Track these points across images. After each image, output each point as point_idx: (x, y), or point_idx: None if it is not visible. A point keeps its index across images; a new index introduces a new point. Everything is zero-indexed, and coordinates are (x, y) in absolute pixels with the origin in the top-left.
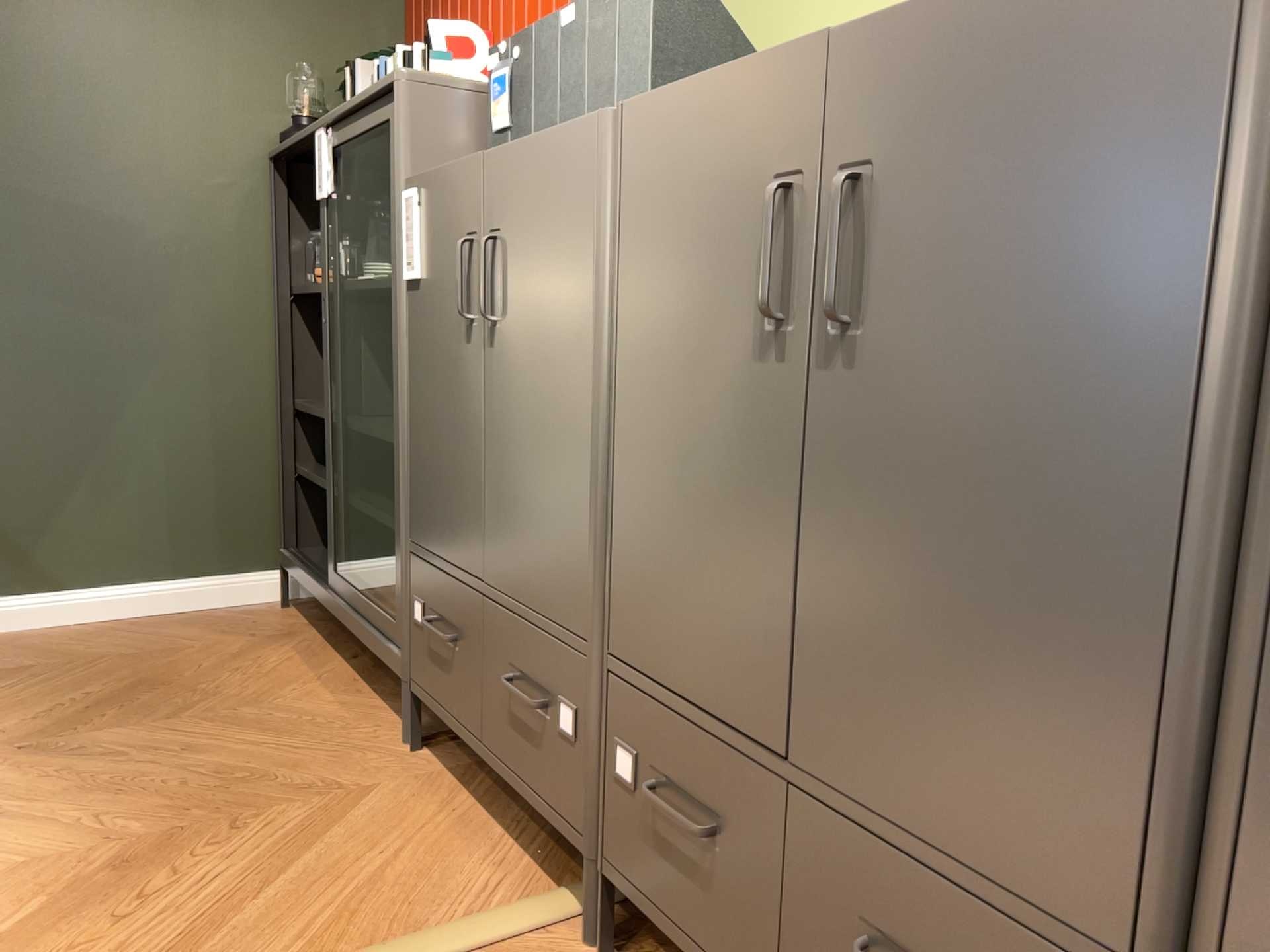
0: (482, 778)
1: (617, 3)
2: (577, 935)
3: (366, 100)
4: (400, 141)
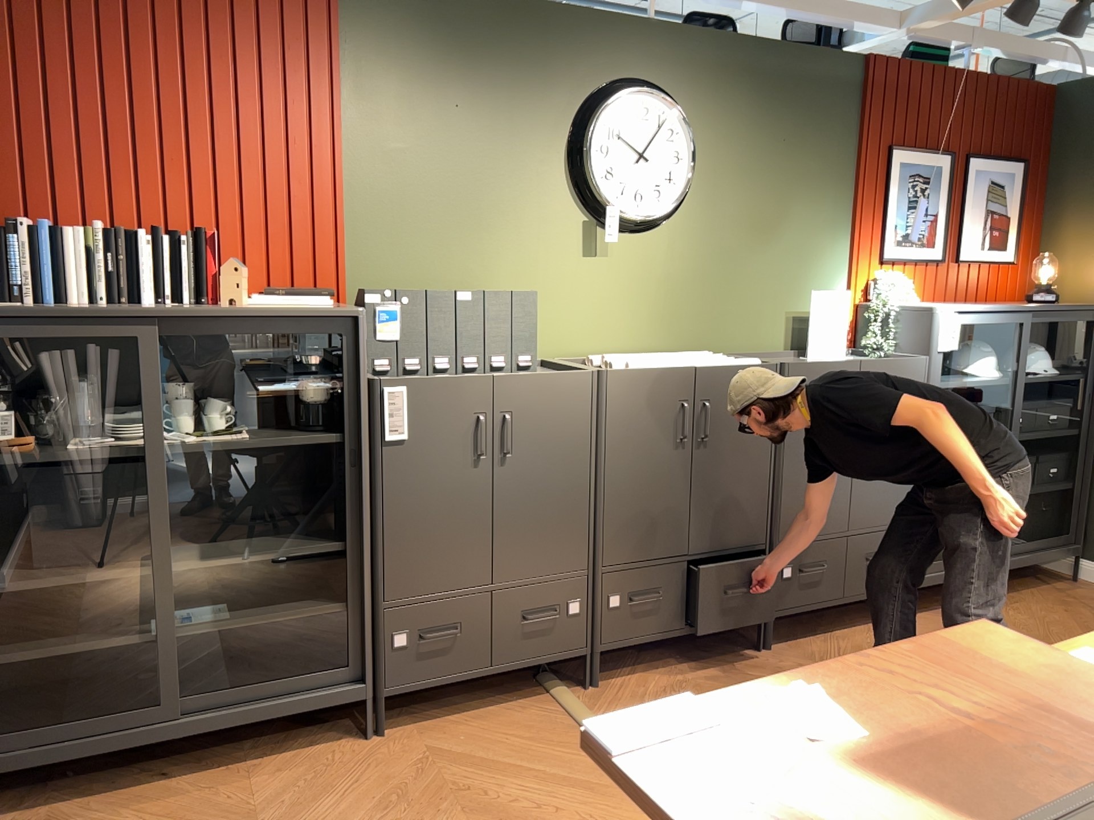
0: (428, 712)
1: (511, 300)
2: (579, 692)
3: (289, 313)
4: (362, 352)
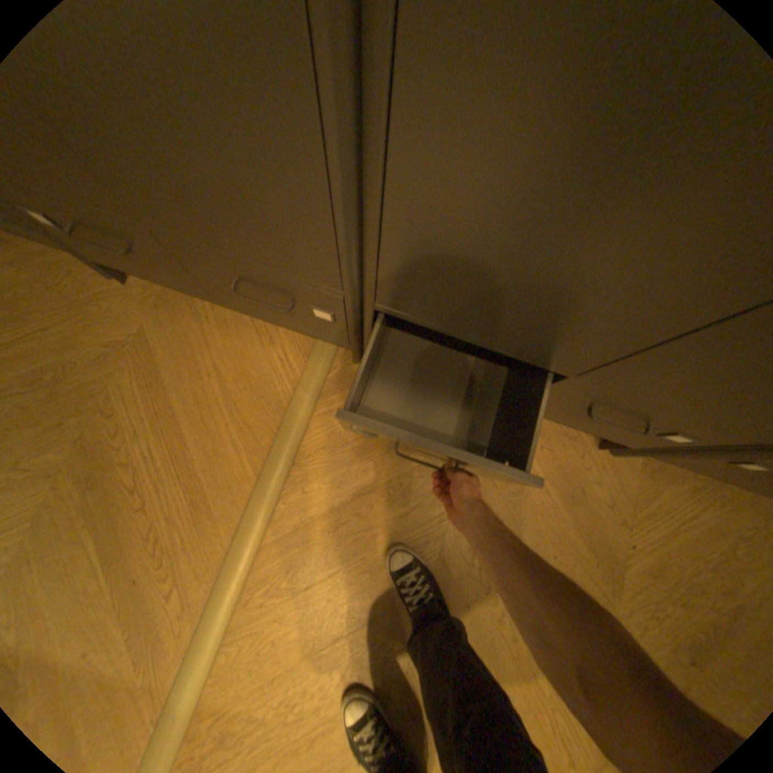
0: None
1: None
2: (345, 360)
3: None
4: None
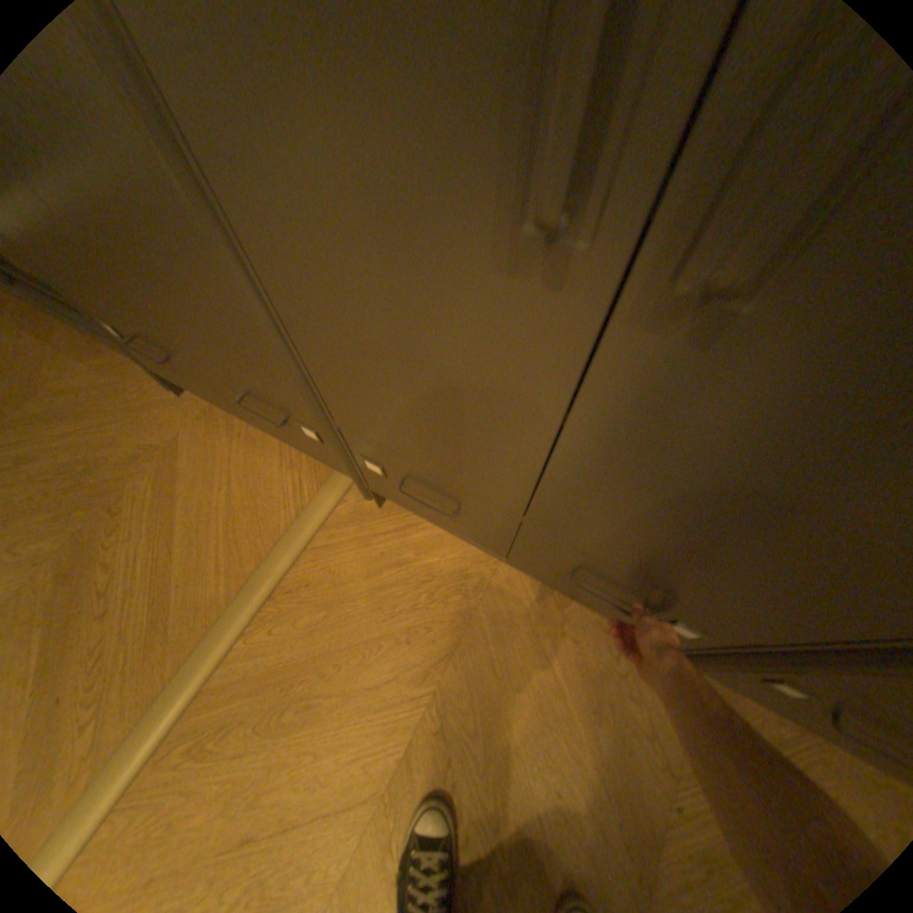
0: None
1: None
2: (358, 495)
3: None
4: None
